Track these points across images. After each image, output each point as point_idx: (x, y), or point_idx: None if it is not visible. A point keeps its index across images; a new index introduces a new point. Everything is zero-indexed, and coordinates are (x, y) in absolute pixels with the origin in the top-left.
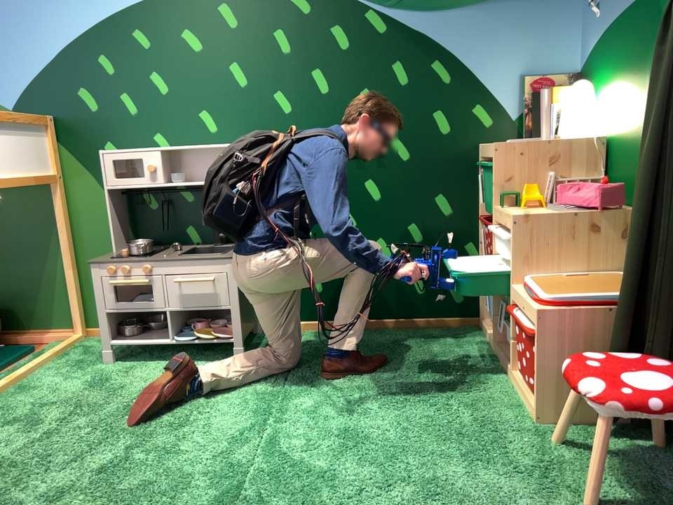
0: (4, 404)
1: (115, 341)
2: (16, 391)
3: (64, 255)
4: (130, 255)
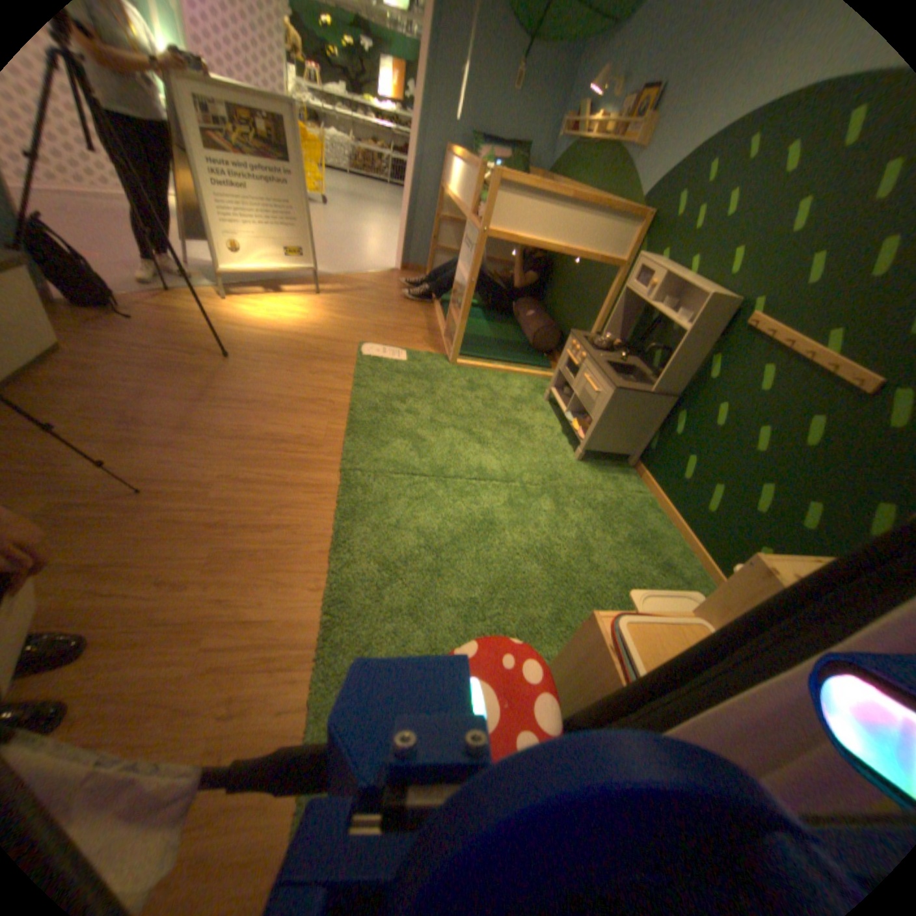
0: (486, 376)
1: (553, 390)
2: (500, 376)
3: (596, 323)
4: (590, 342)
